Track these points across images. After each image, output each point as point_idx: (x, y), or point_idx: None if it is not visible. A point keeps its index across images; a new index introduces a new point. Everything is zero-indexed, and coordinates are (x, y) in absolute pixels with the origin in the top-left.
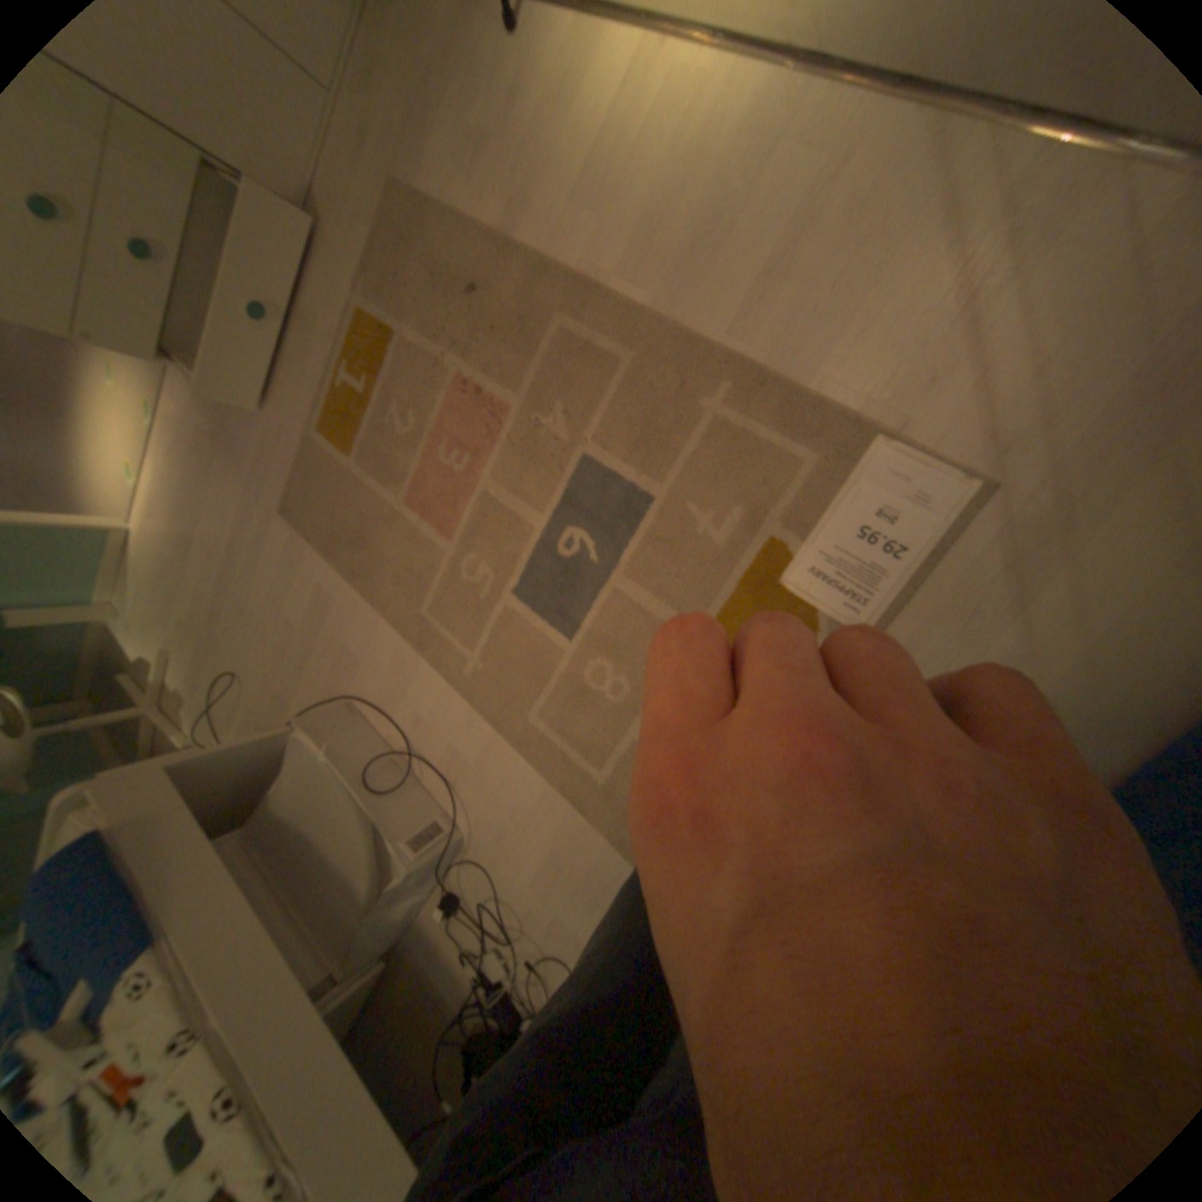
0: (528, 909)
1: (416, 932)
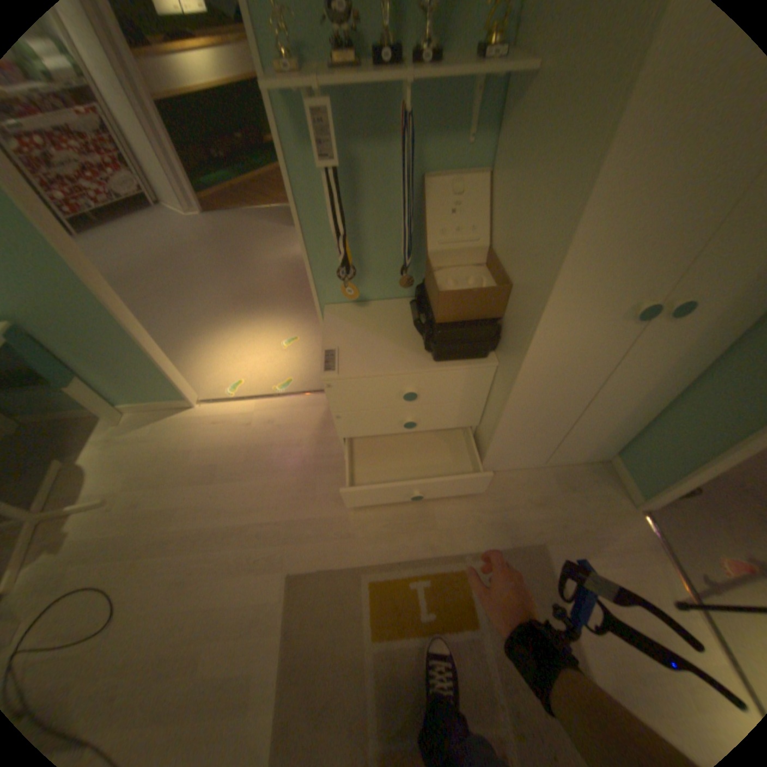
0: None
1: None
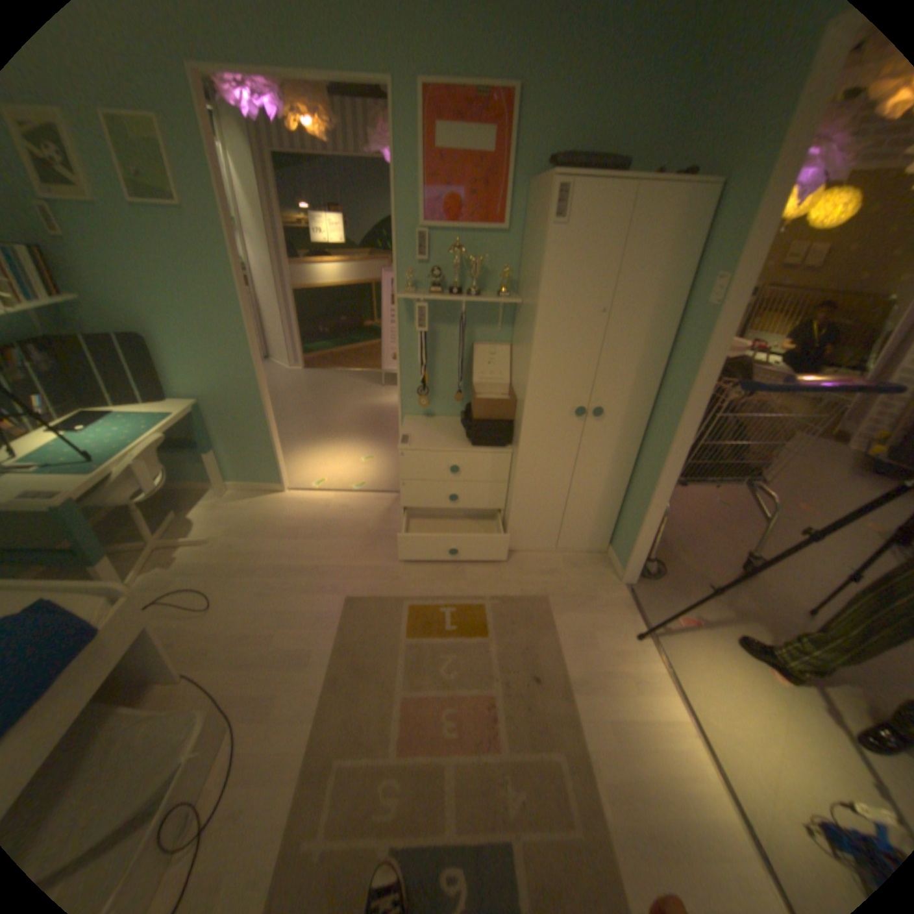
0: None
1: None
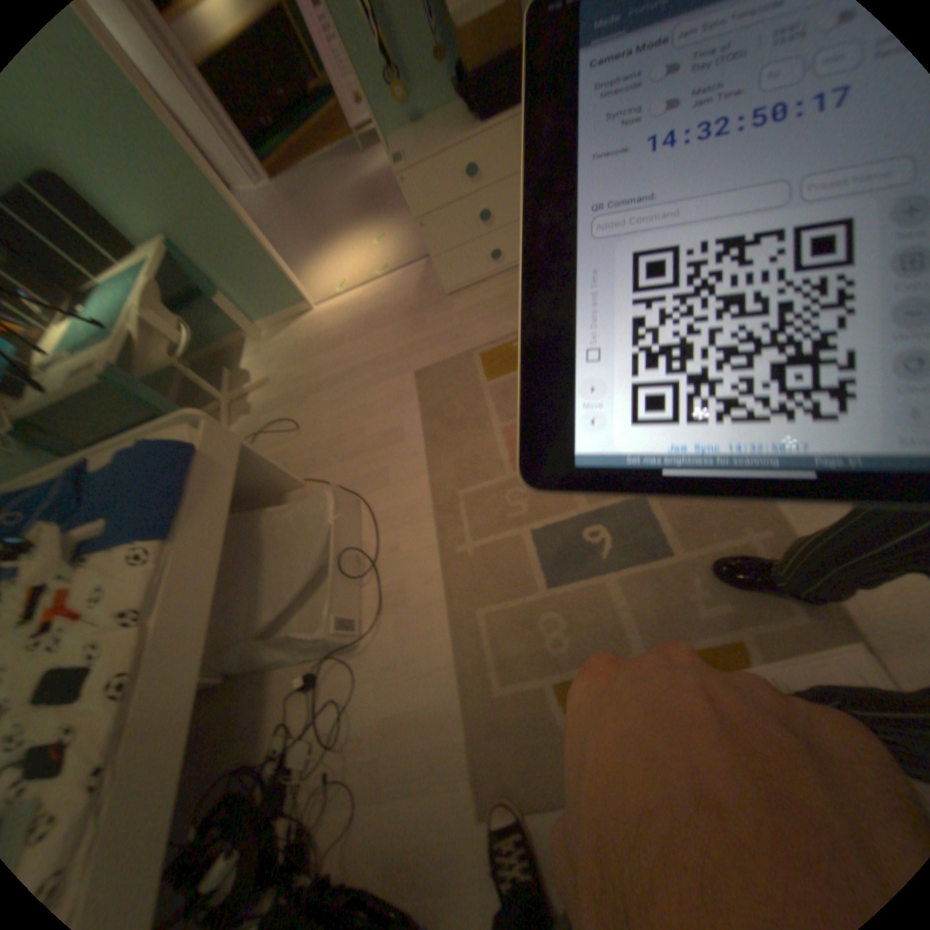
0: (360, 740)
1: (267, 684)
